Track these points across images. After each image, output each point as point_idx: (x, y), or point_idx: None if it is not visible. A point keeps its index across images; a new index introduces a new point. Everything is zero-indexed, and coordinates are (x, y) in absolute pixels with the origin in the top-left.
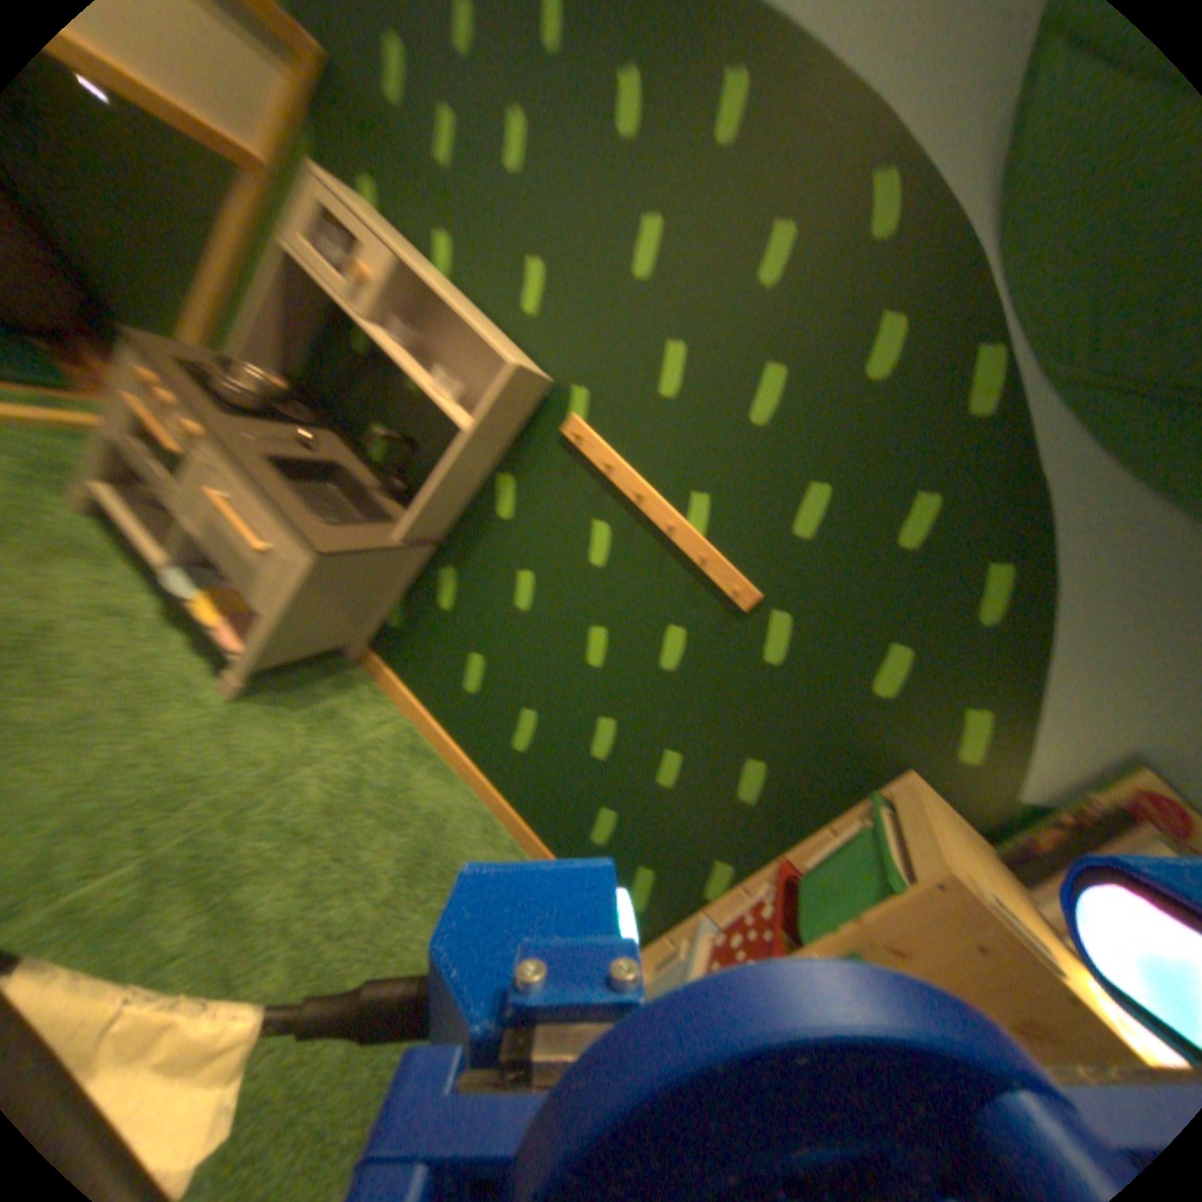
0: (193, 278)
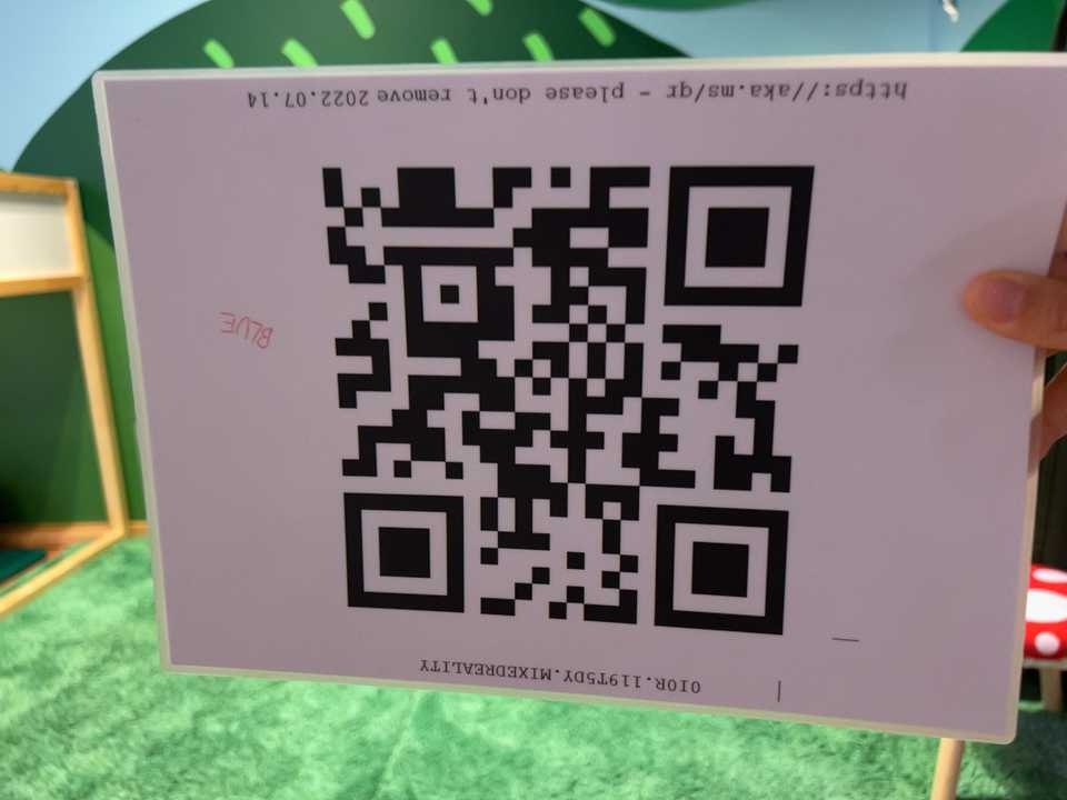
0: (52, 405)
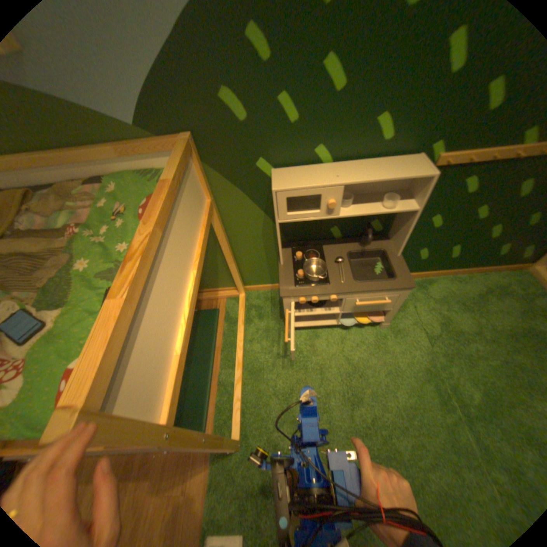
0: None
